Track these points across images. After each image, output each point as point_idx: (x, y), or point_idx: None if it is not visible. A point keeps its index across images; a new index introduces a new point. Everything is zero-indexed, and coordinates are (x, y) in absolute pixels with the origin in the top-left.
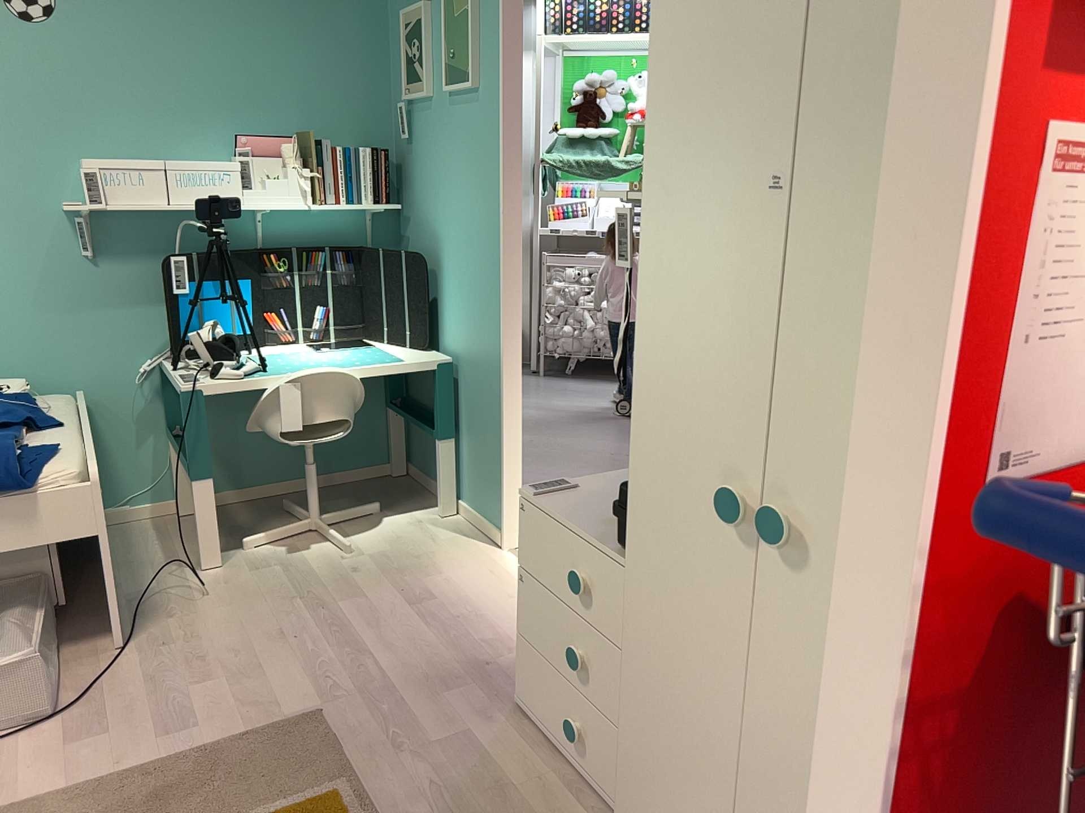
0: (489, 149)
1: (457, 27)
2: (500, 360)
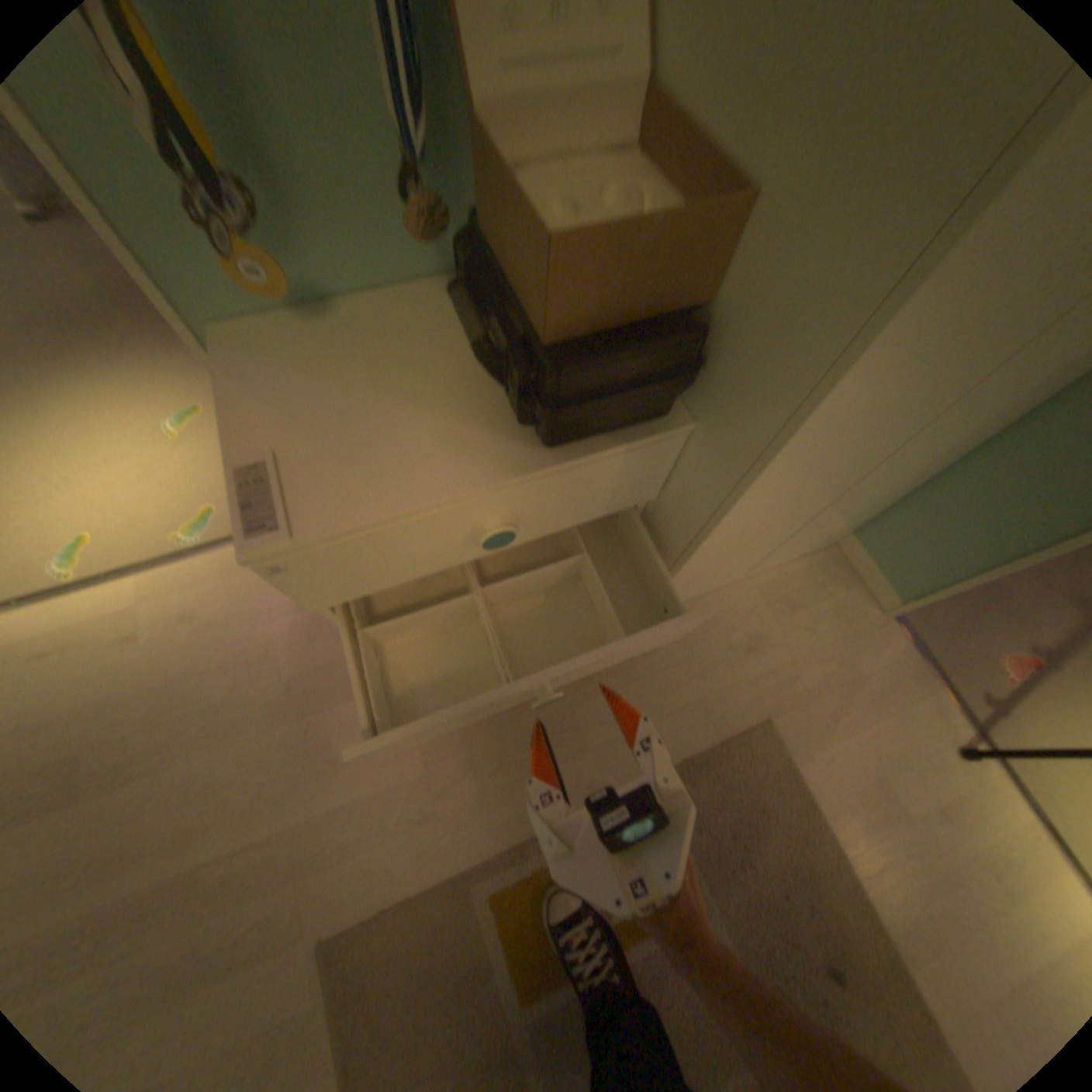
0: None
1: None
2: None
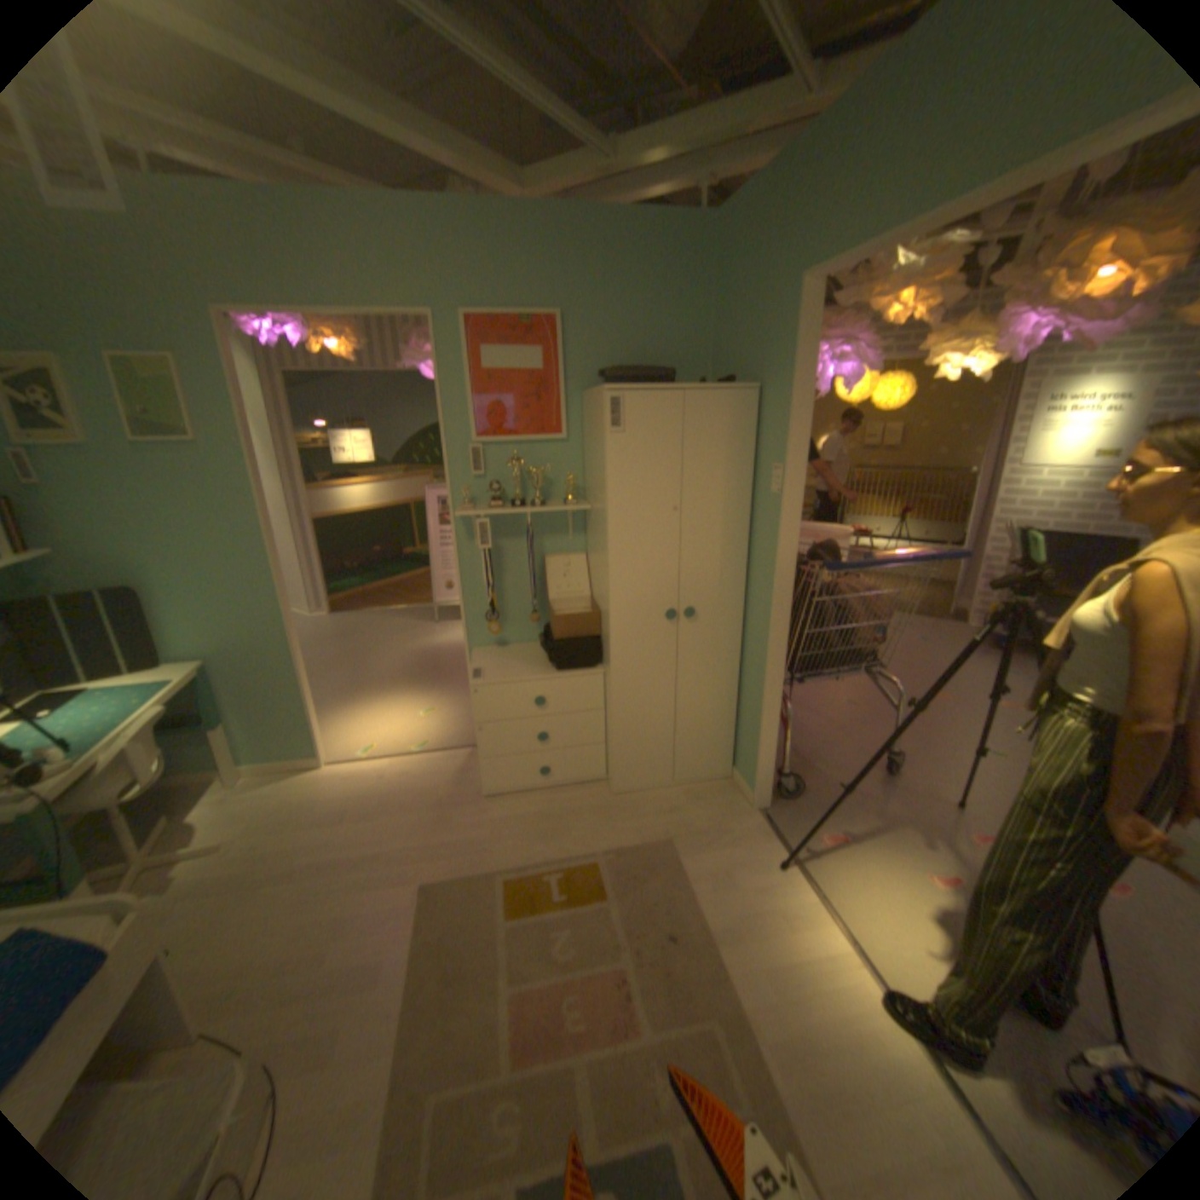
0: (228, 491)
1: (150, 391)
2: (285, 643)
